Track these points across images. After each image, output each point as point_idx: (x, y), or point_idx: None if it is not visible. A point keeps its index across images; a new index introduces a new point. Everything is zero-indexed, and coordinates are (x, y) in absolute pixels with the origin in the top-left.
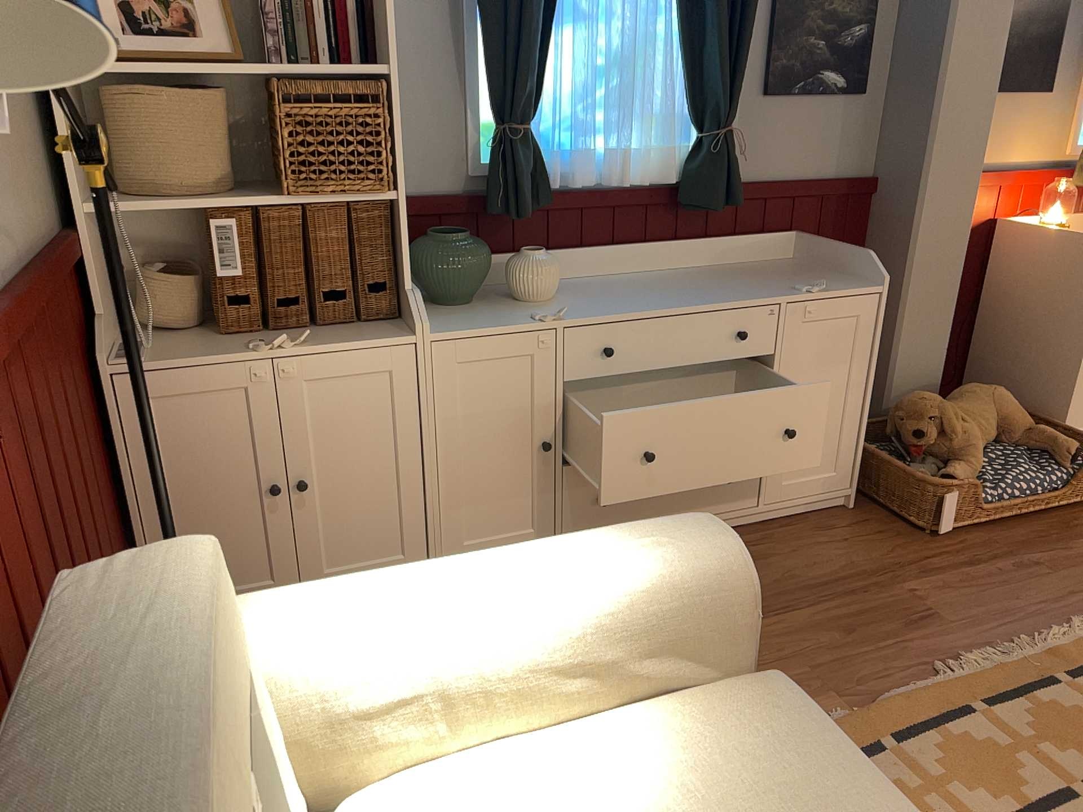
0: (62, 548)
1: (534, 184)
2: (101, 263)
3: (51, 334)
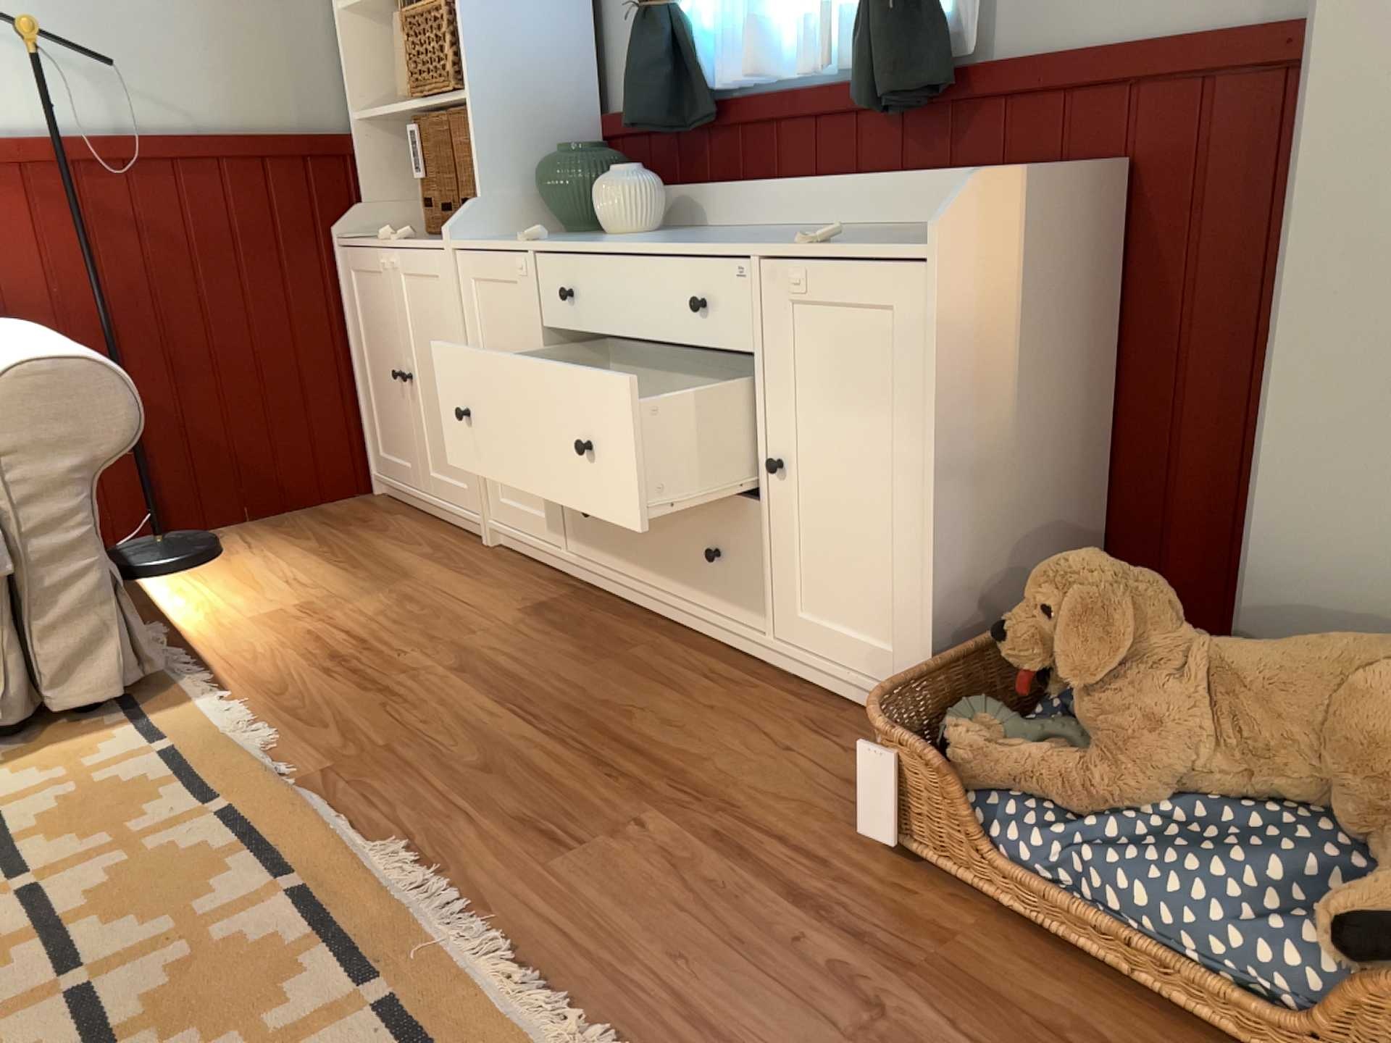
0: (152, 316)
1: (667, 85)
2: (383, 166)
3: (231, 191)
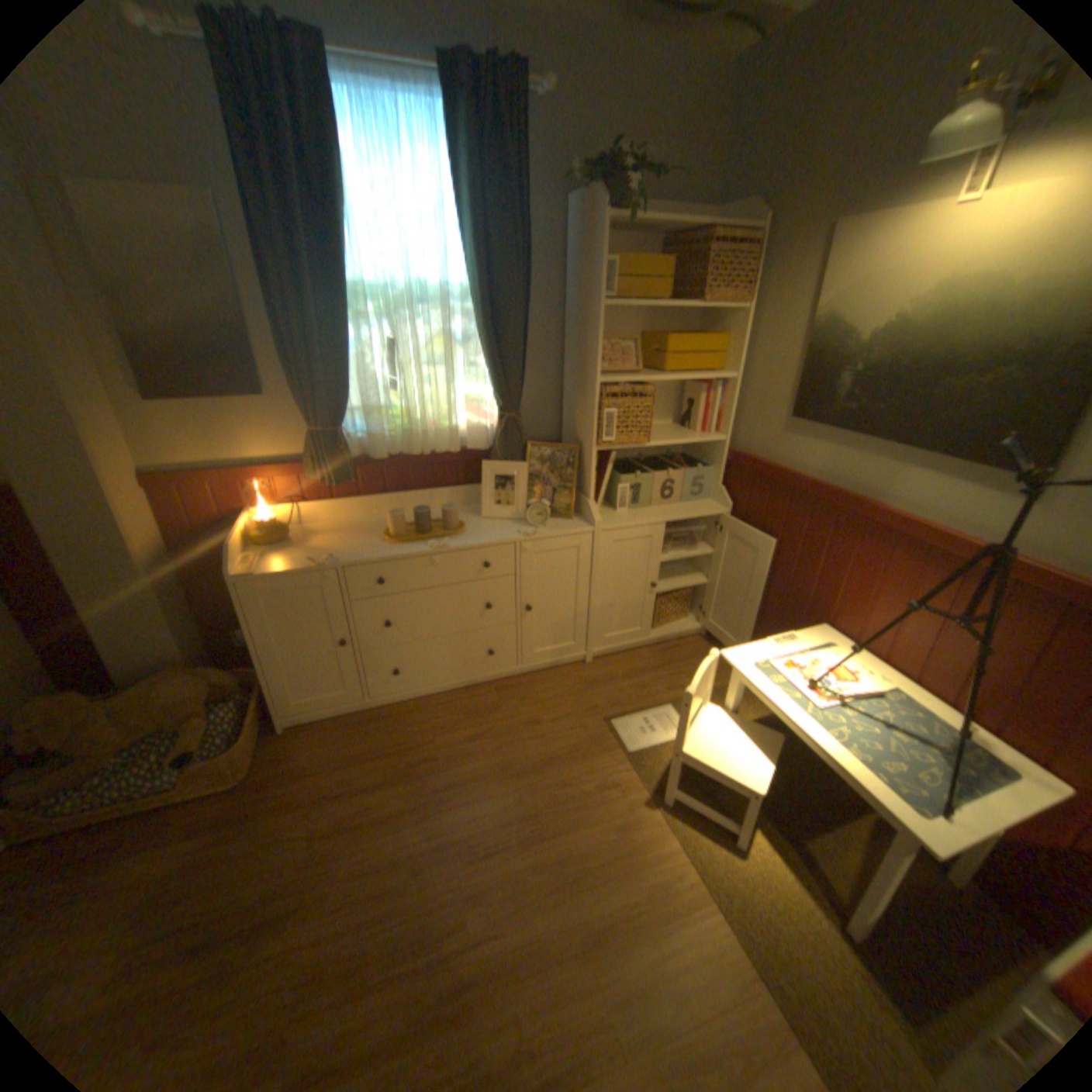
0: None
1: None
2: None
3: None
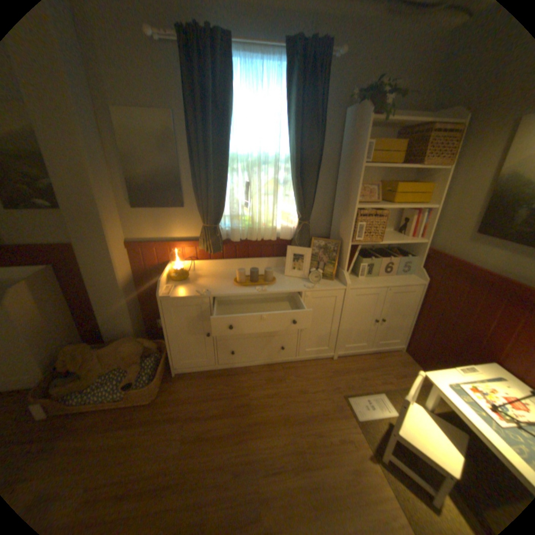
0: None
1: None
2: None
3: None
